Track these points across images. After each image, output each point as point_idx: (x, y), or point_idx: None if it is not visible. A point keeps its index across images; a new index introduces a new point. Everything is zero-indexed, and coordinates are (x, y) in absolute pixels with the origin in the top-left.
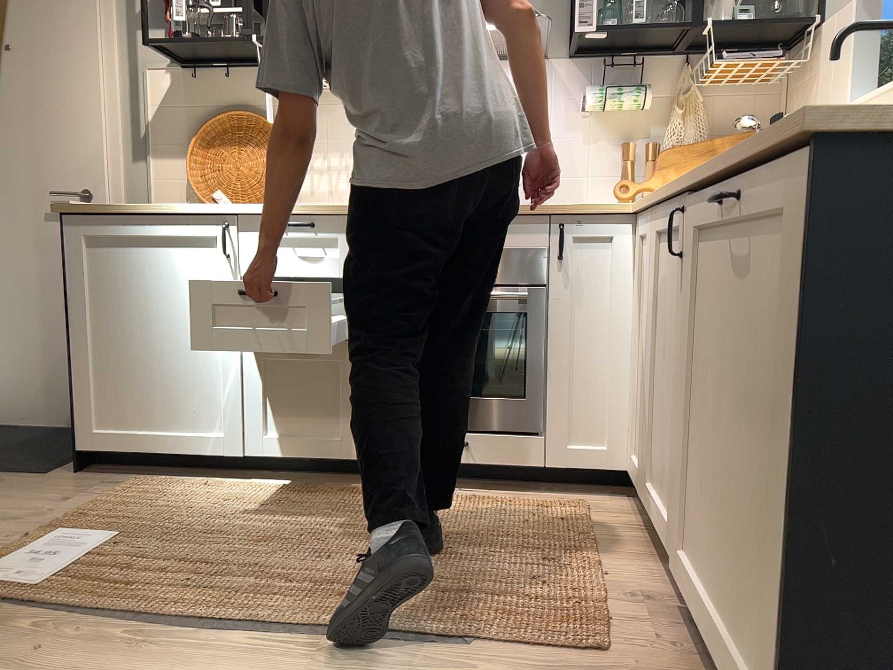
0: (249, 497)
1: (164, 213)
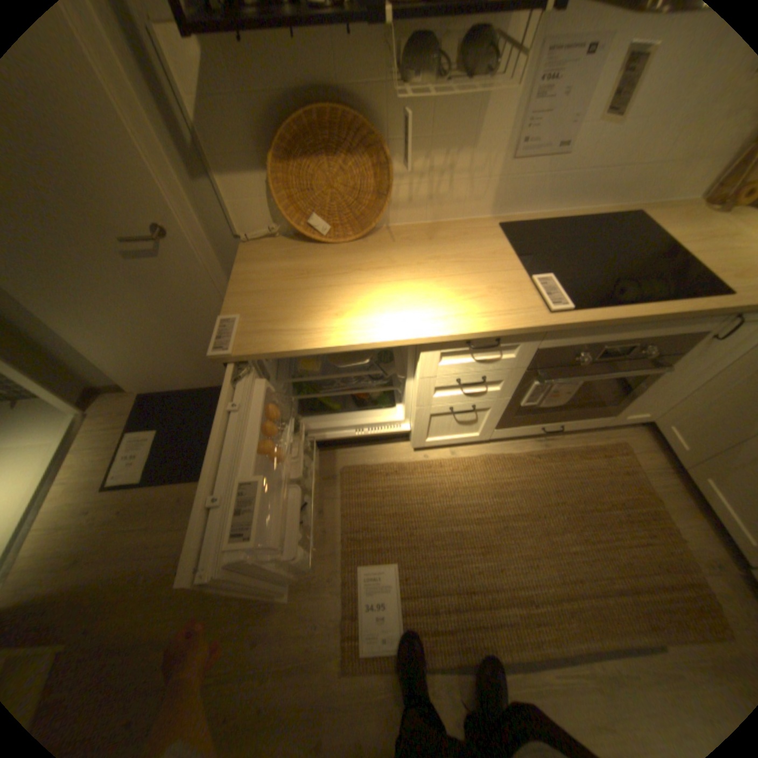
0: (432, 482)
1: (343, 348)
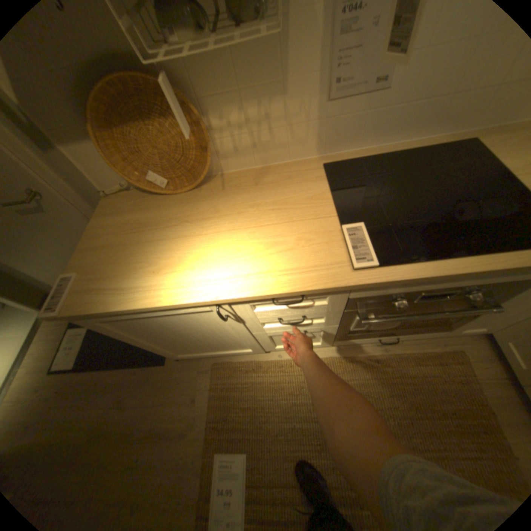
0: (282, 381)
1: (153, 307)
